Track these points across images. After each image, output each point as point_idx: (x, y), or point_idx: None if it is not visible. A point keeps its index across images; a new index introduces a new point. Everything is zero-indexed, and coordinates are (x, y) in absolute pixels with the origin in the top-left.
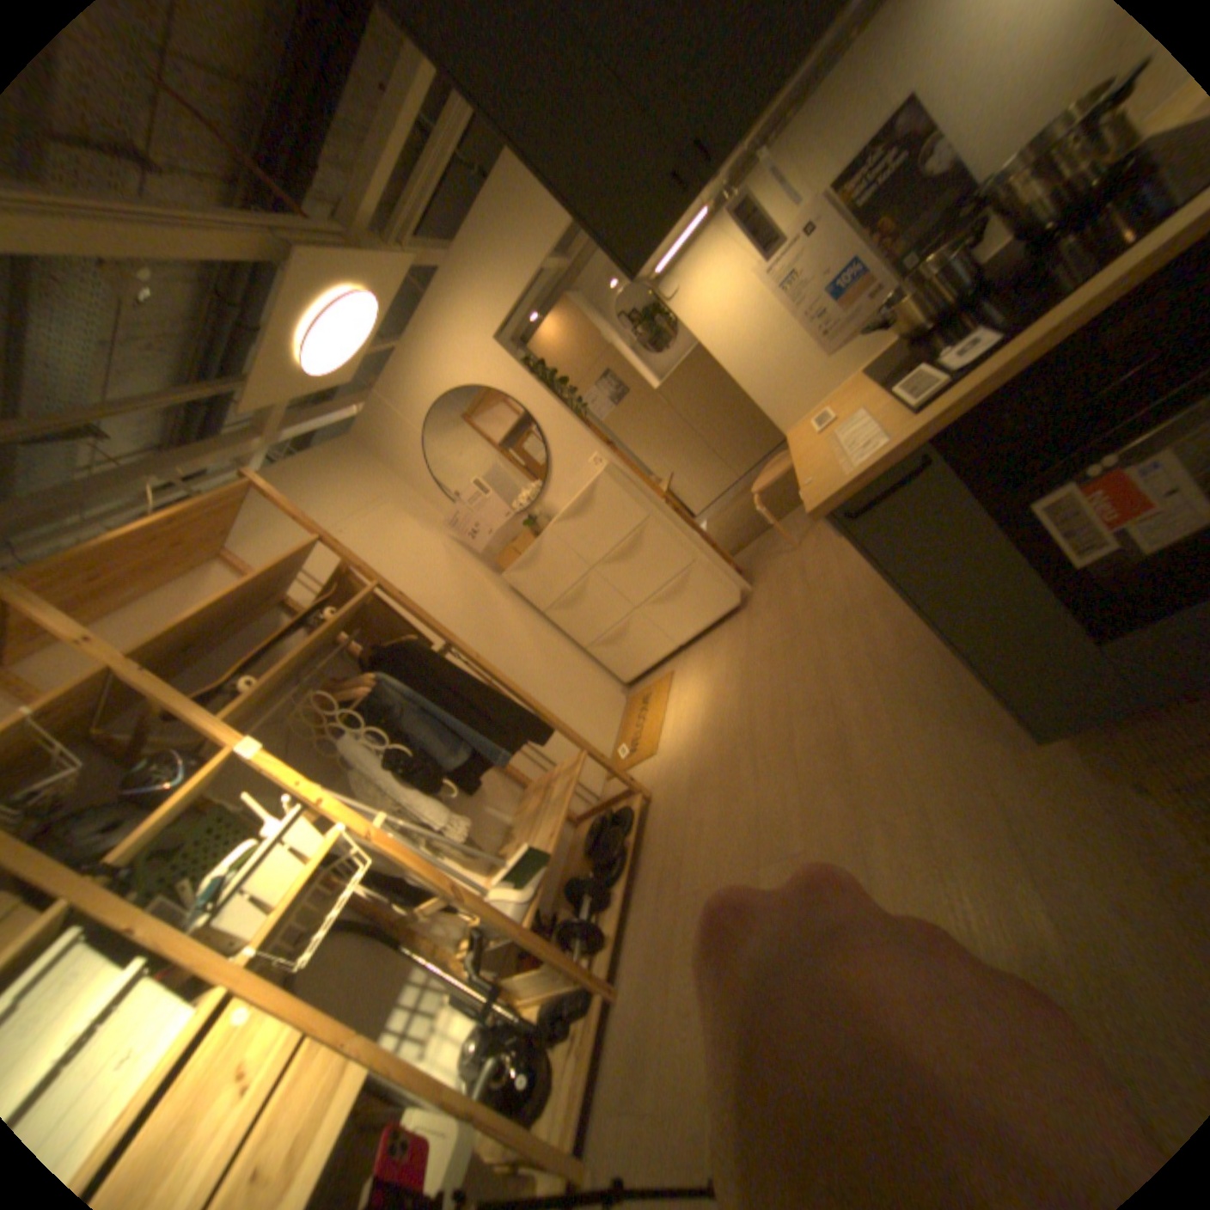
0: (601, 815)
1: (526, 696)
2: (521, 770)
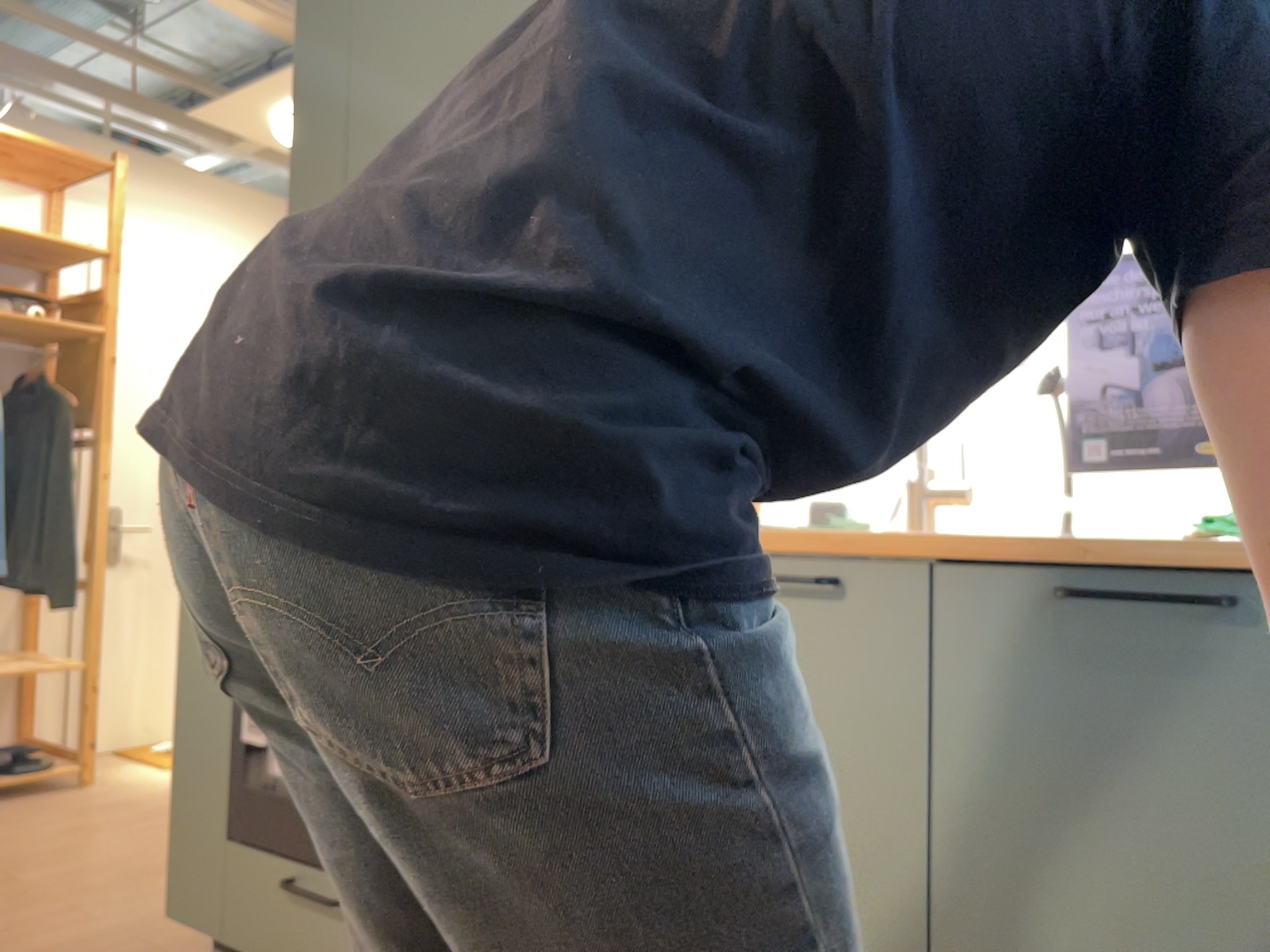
0: (23, 745)
1: (97, 557)
2: (38, 632)
